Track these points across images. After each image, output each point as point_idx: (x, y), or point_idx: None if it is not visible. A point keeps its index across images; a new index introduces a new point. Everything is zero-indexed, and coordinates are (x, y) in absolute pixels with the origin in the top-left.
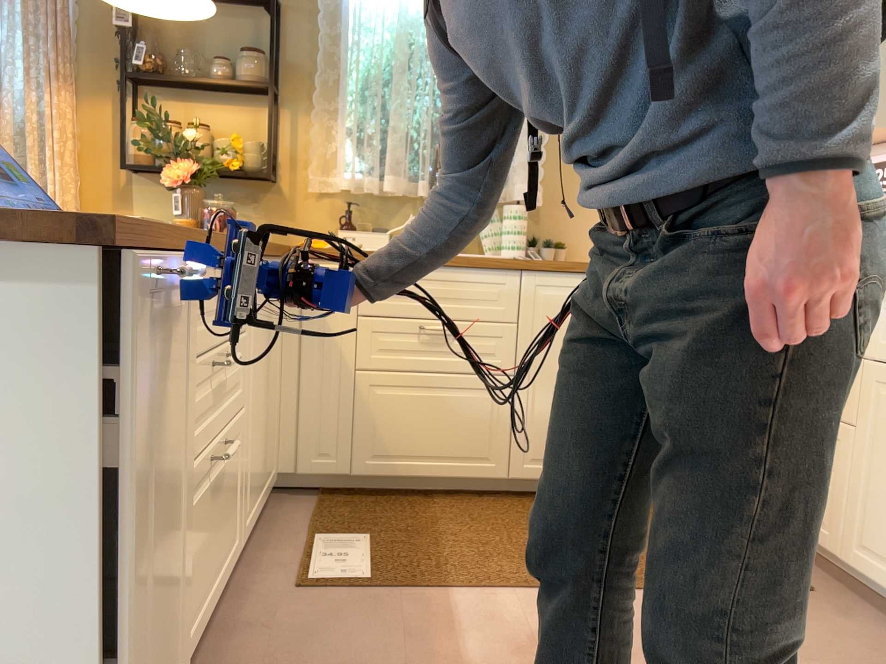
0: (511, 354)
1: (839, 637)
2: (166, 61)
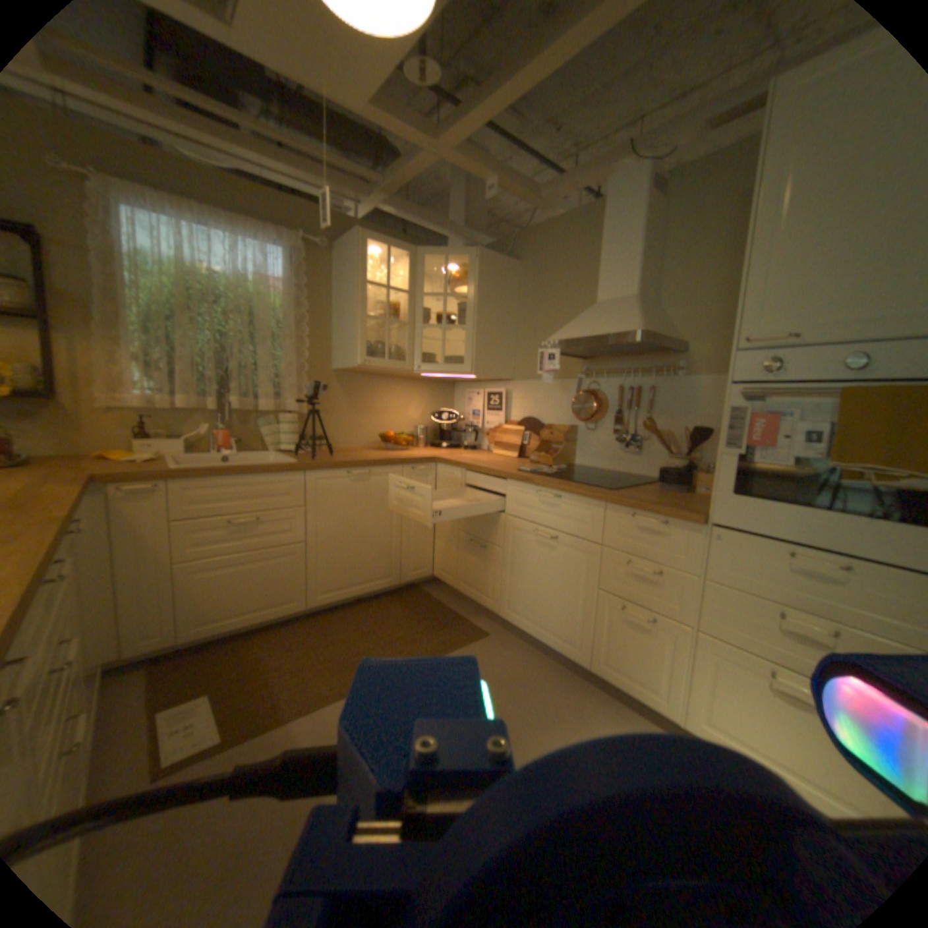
0: (299, 529)
1: (505, 661)
2: None
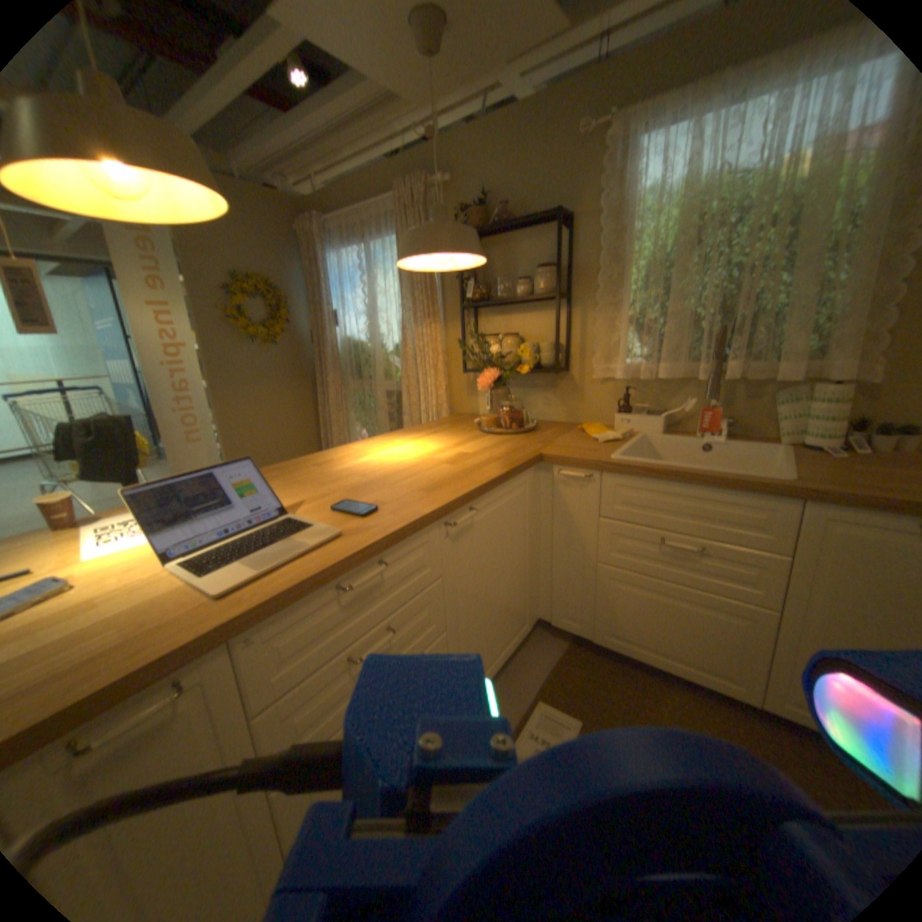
0: (779, 591)
1: None
2: (489, 288)
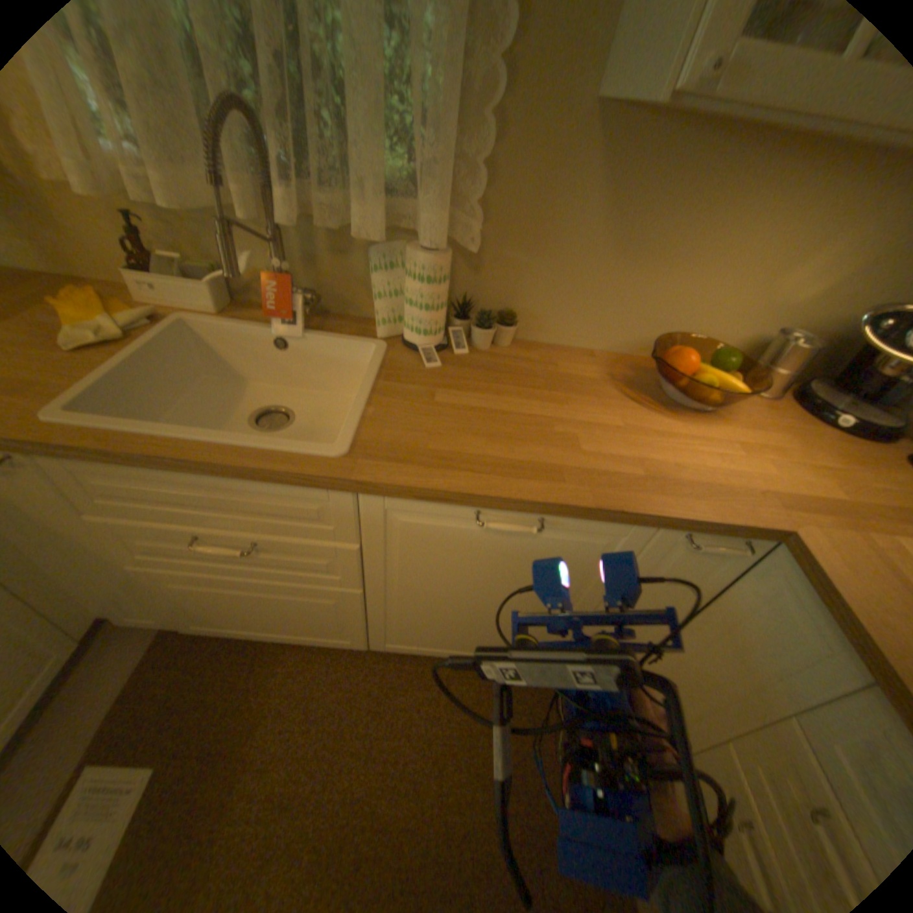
0: (353, 577)
1: None
2: None
